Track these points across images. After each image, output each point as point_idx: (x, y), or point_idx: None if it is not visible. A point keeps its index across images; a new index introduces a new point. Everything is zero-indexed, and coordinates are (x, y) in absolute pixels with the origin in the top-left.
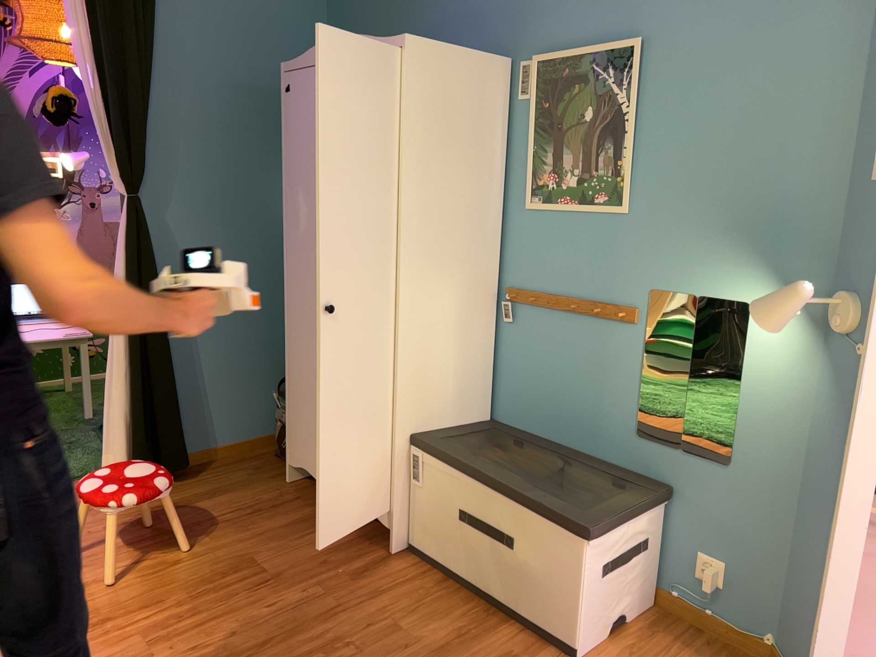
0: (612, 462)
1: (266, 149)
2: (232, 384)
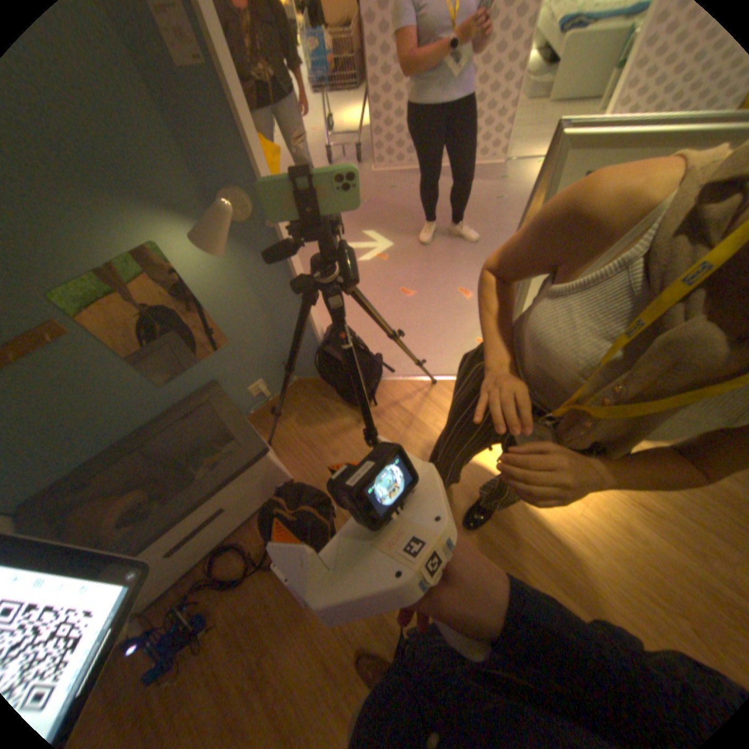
0: (161, 414)
1: None
2: None
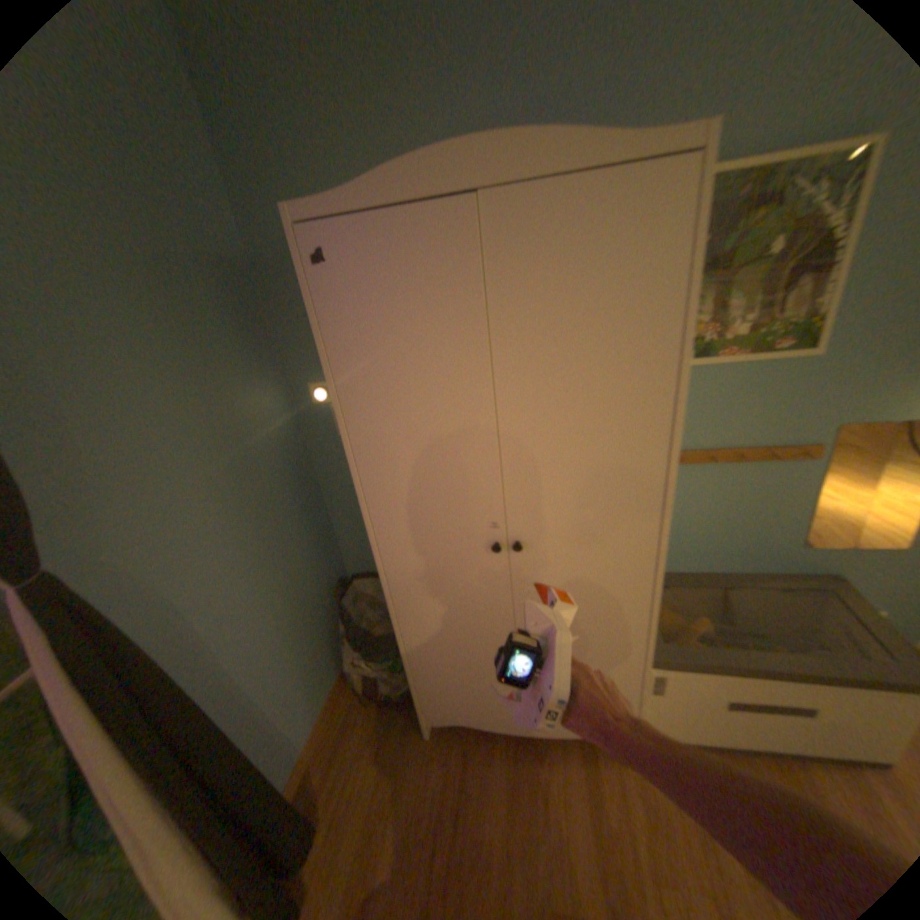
0: (776, 572)
1: (208, 360)
2: (291, 680)
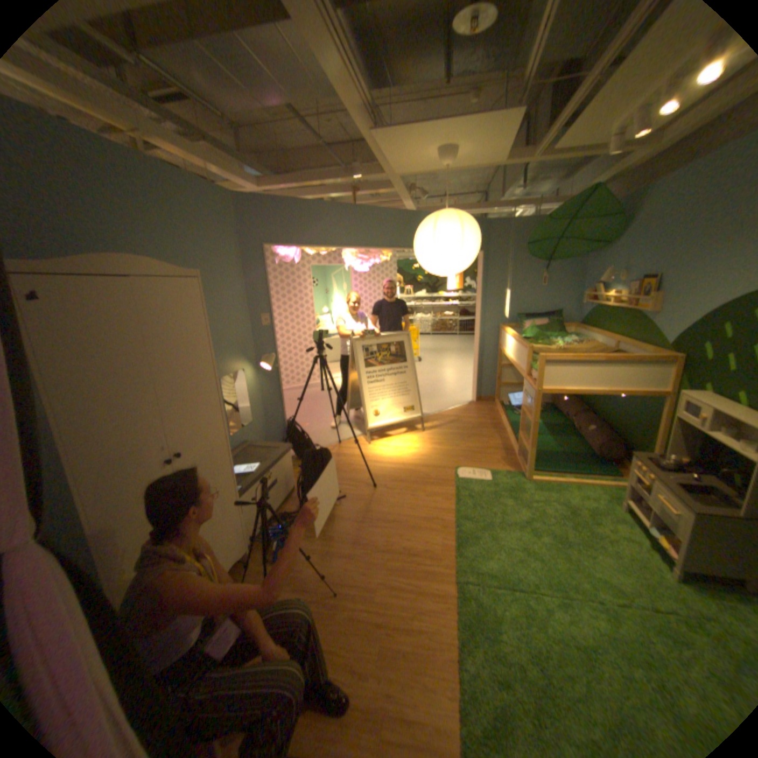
0: None
1: None
2: None
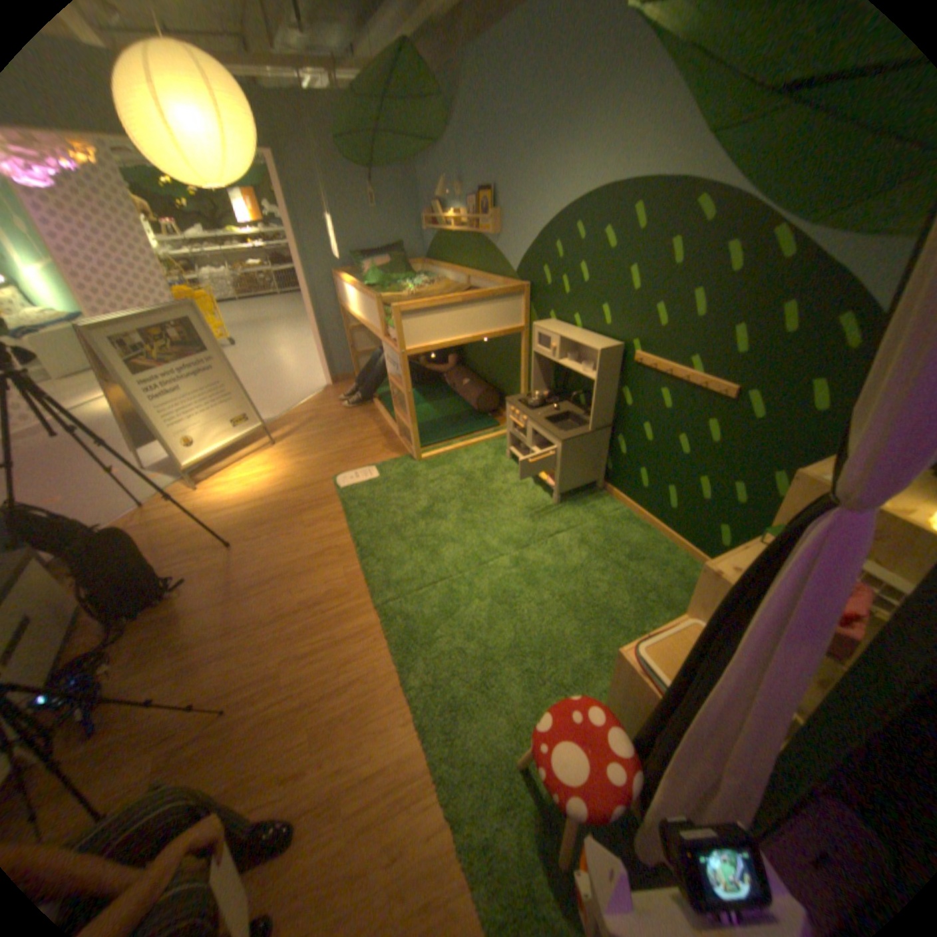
0: None
1: None
2: None
